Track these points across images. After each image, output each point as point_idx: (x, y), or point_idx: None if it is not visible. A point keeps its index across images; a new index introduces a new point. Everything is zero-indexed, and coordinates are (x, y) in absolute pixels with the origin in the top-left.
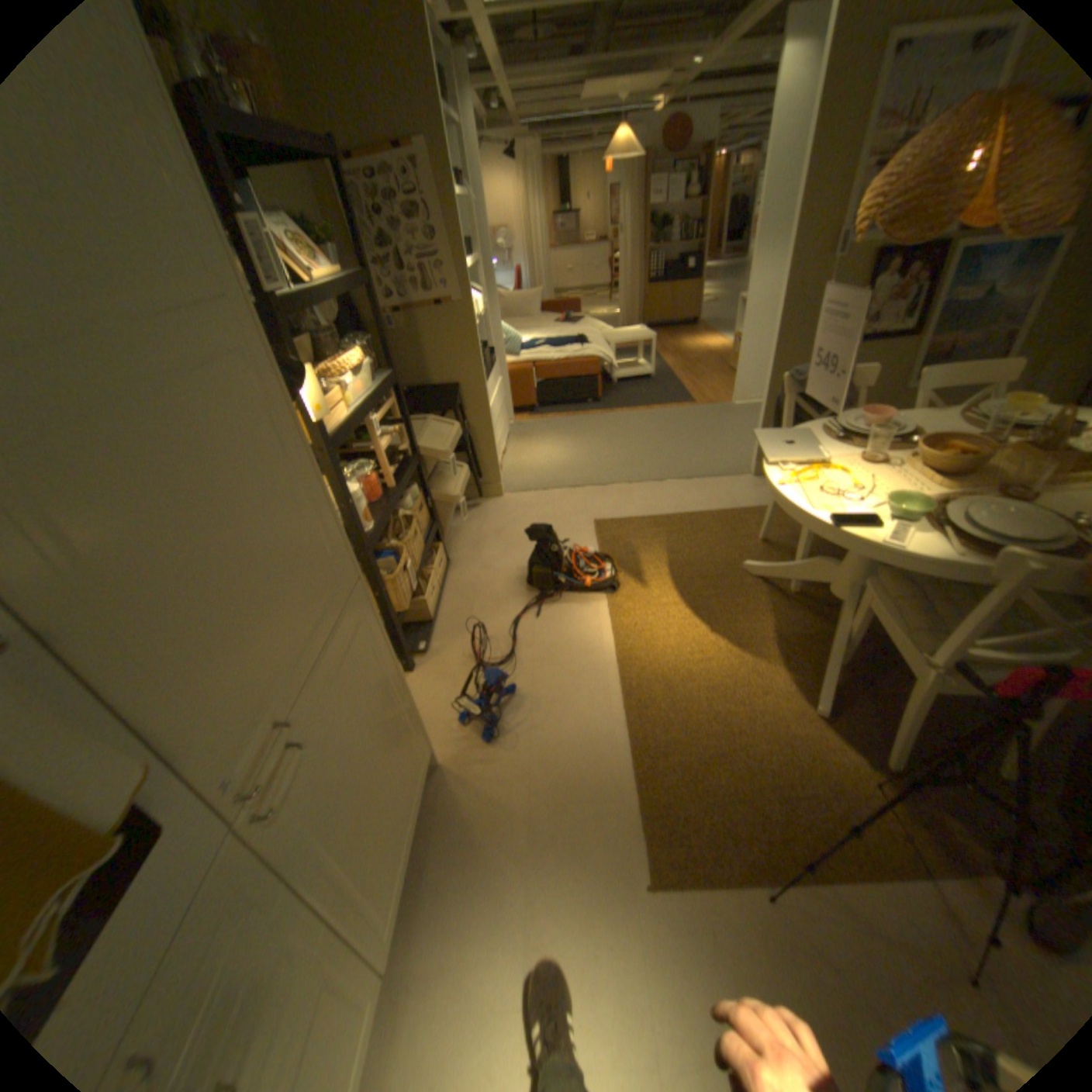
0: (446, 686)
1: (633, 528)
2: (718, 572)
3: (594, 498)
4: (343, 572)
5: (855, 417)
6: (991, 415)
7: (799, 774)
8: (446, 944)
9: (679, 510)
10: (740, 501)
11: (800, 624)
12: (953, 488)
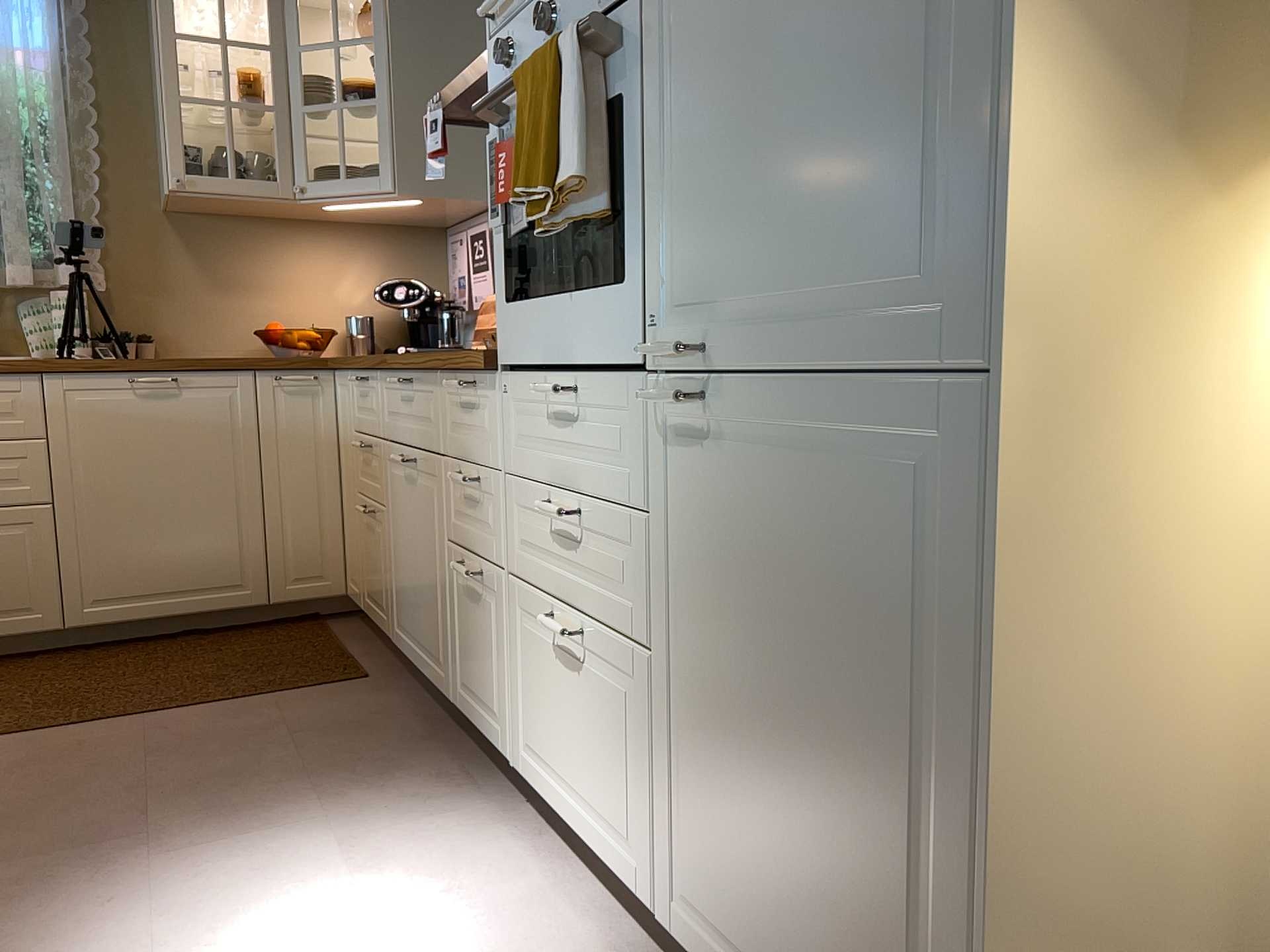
0: None
1: None
2: None
3: None
4: (964, 281)
5: None
6: None
7: None
8: None
9: None
10: None
11: None
12: None
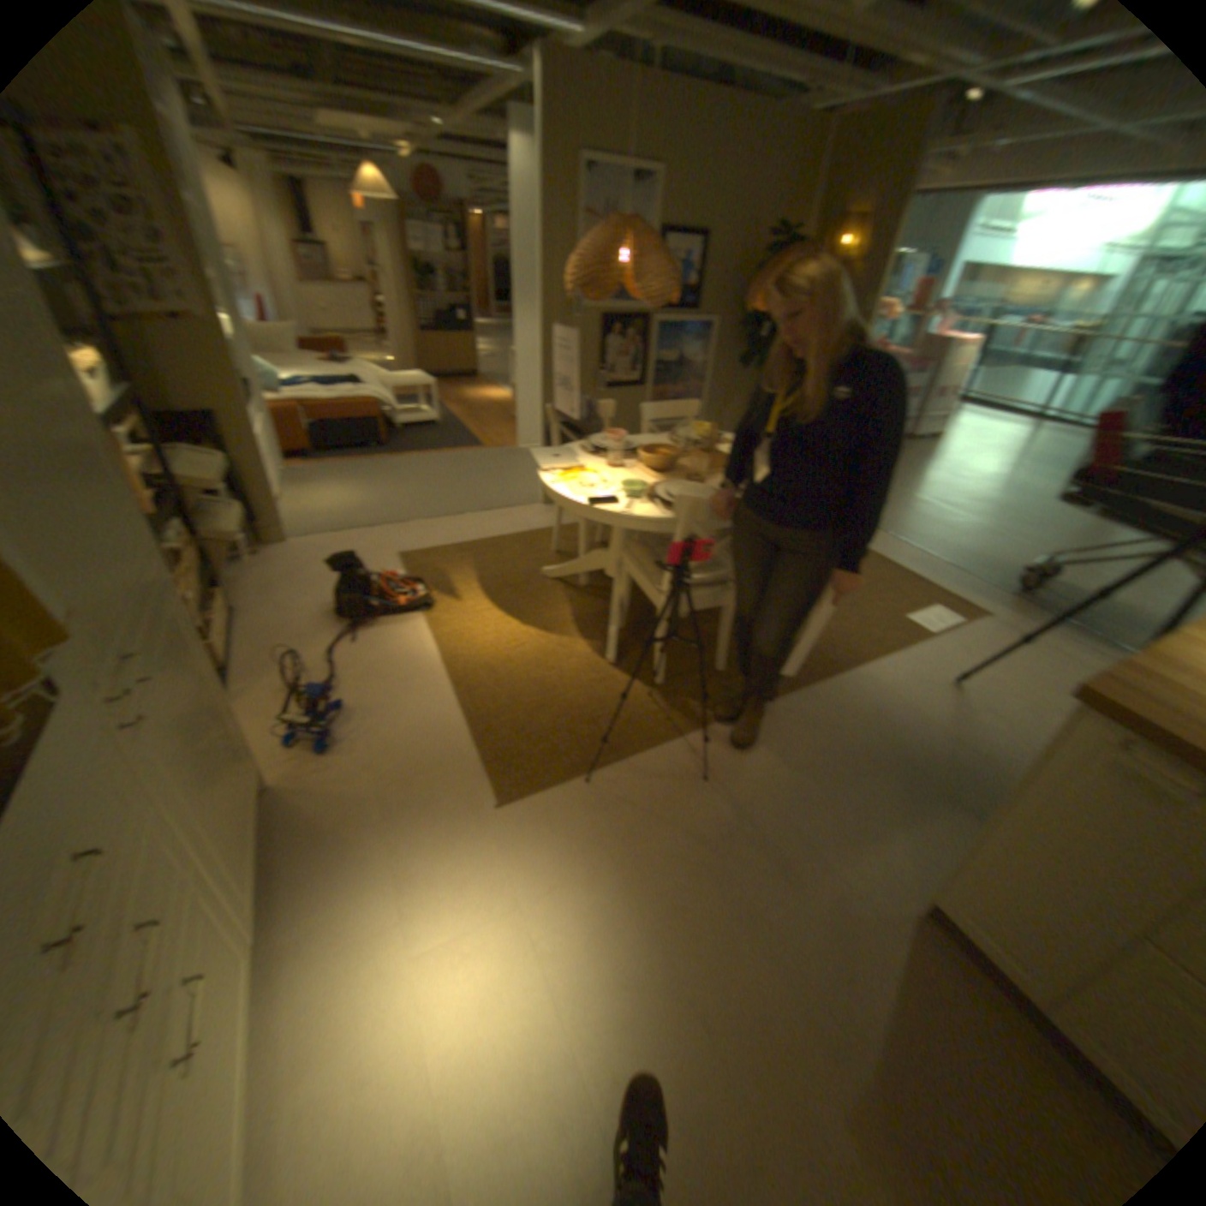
0: (252, 724)
1: (436, 557)
2: (519, 582)
3: (392, 535)
4: (141, 552)
5: (598, 440)
6: (681, 439)
7: (594, 703)
8: (308, 916)
9: (478, 538)
10: (531, 526)
11: (587, 608)
12: (657, 480)
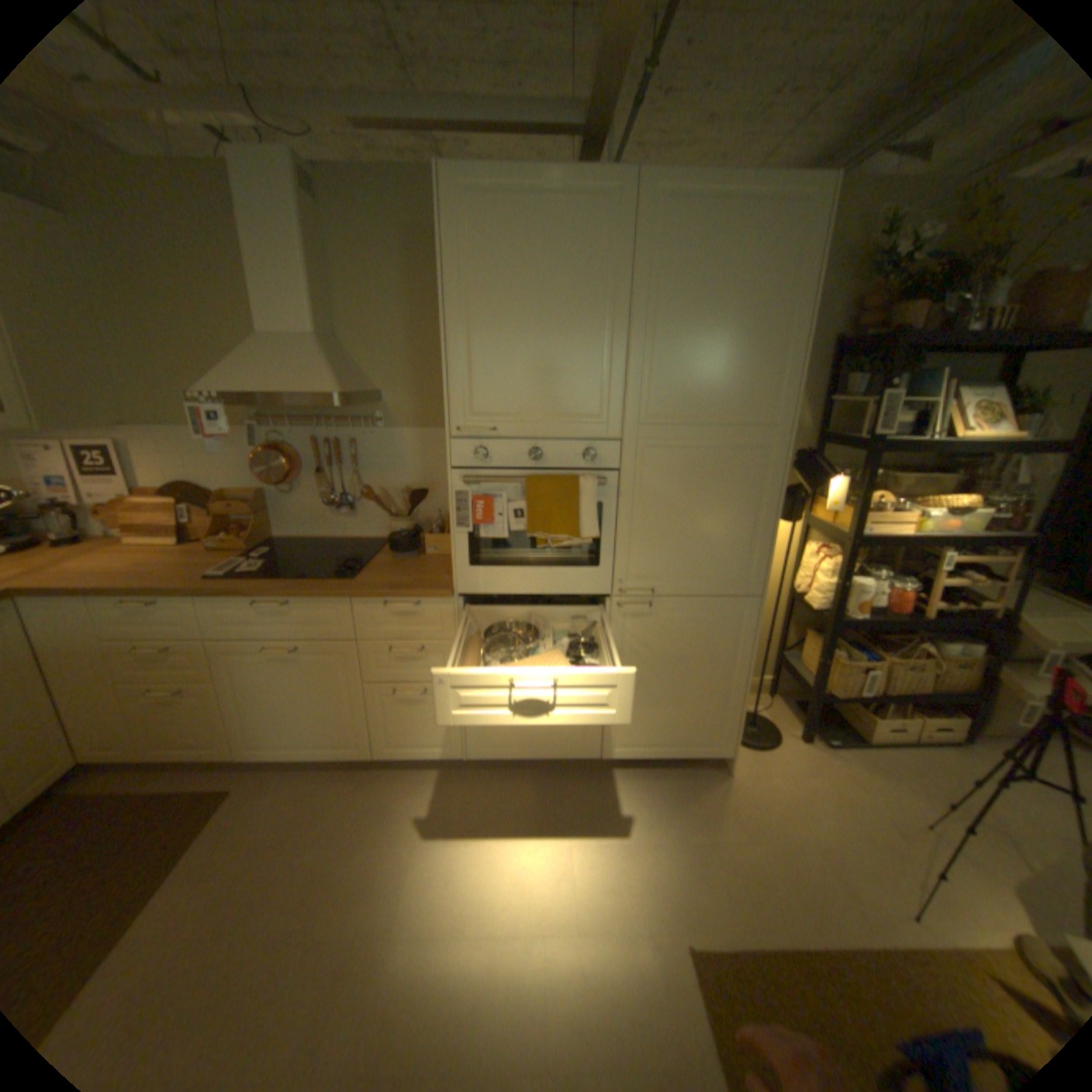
0: (808, 768)
1: None
2: None
3: None
4: (749, 578)
5: None
6: None
7: None
8: (625, 798)
9: None
10: None
11: None
12: None
